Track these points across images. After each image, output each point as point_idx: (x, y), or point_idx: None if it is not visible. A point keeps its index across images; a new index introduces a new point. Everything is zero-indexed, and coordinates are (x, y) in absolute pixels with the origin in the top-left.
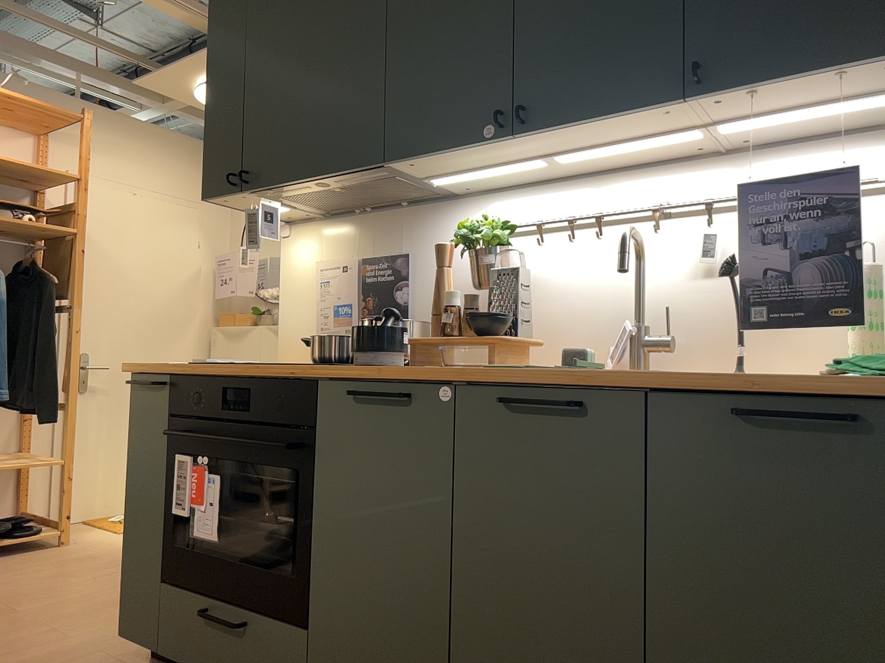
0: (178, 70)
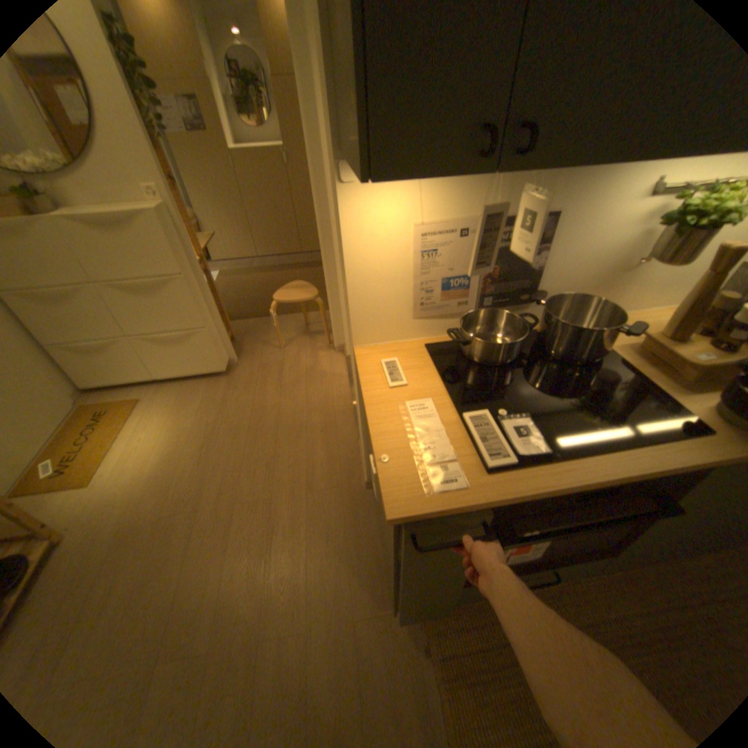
0: None
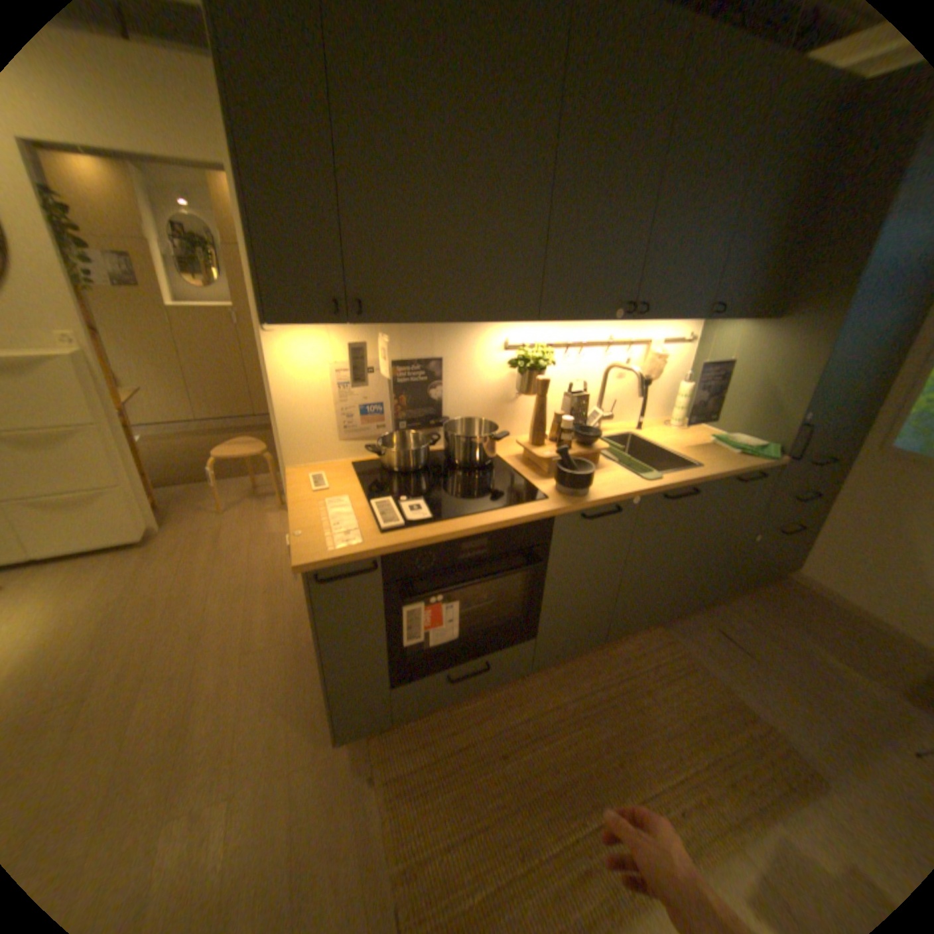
0: None
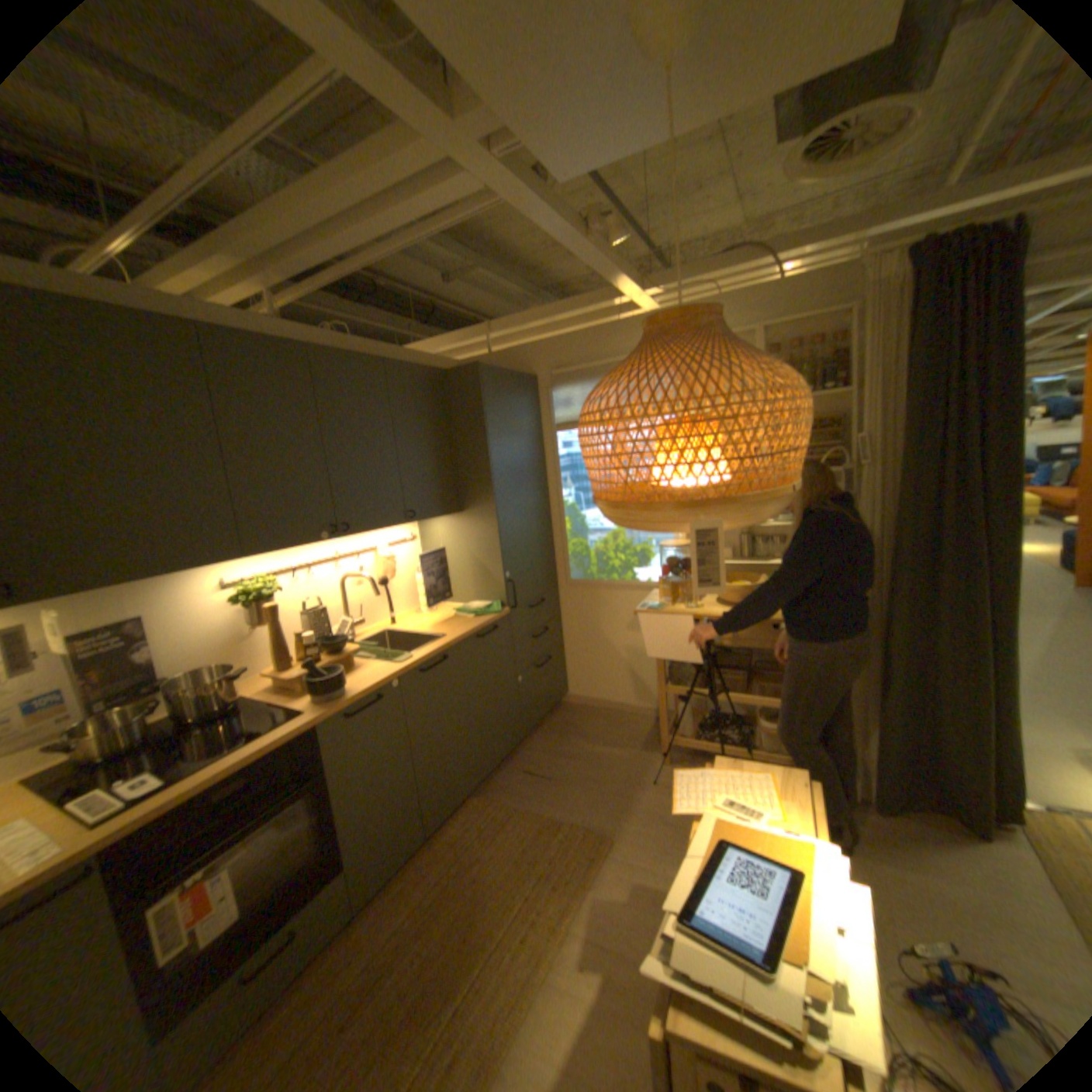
0: None
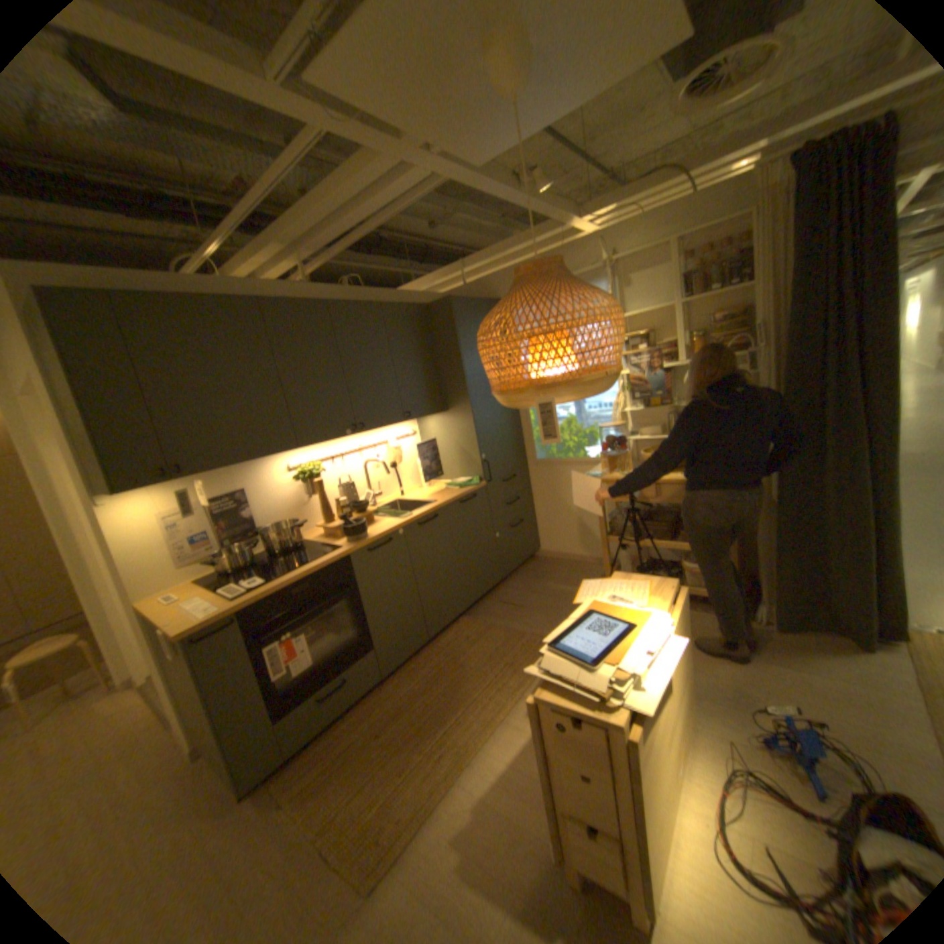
0: None
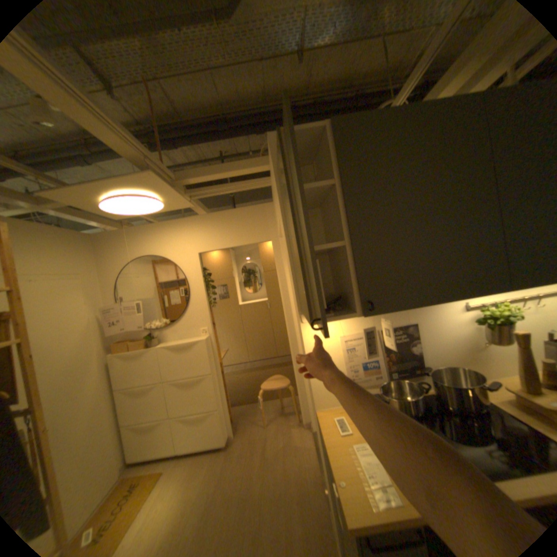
0: (95, 185)
